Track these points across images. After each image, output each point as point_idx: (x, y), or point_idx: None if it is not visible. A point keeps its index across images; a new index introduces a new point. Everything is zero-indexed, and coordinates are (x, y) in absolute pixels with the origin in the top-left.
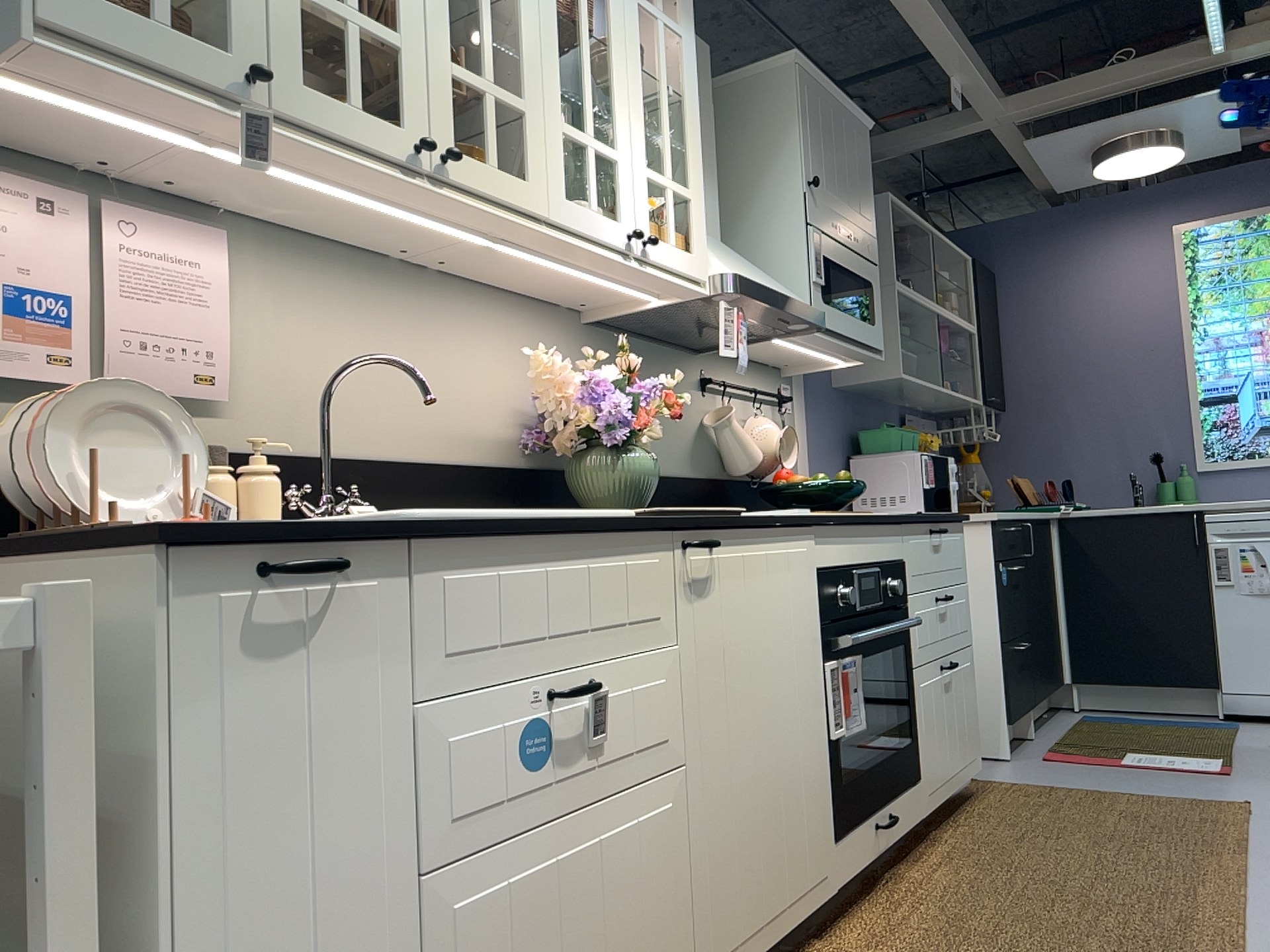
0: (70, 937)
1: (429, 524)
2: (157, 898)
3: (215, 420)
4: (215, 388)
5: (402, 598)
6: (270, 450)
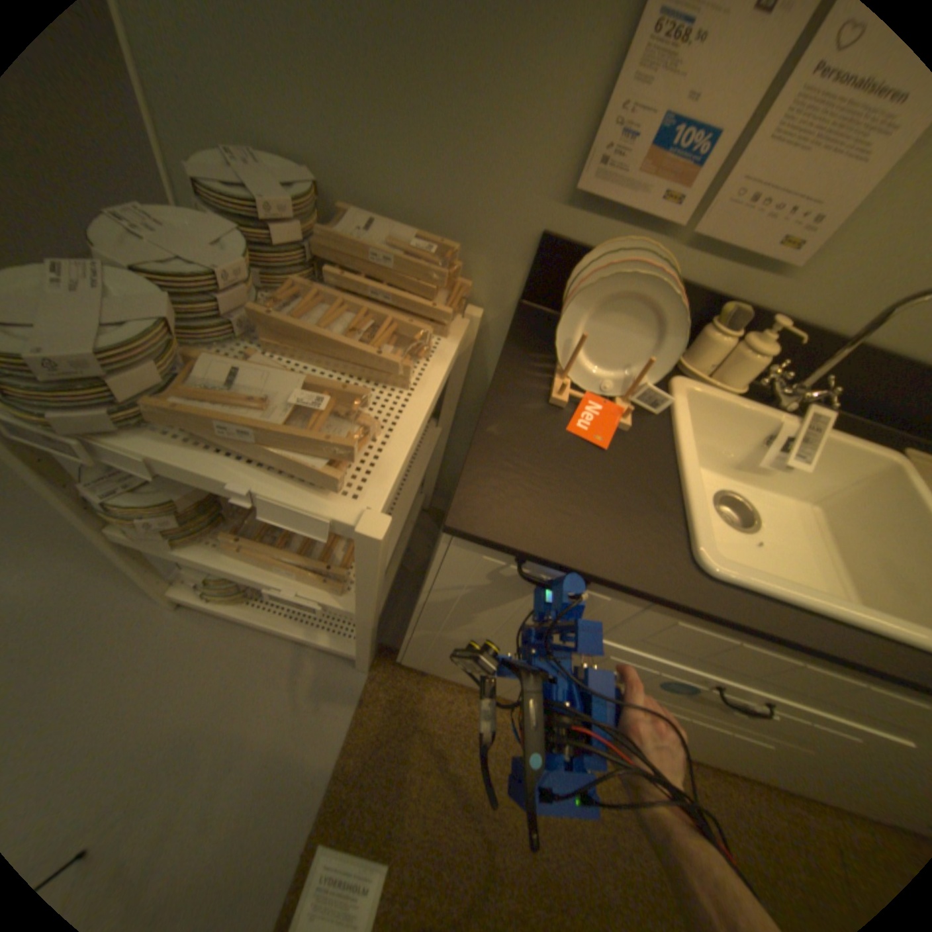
0: (376, 607)
1: (699, 612)
2: (422, 608)
3: (778, 276)
4: (800, 250)
5: (636, 616)
6: (808, 316)
